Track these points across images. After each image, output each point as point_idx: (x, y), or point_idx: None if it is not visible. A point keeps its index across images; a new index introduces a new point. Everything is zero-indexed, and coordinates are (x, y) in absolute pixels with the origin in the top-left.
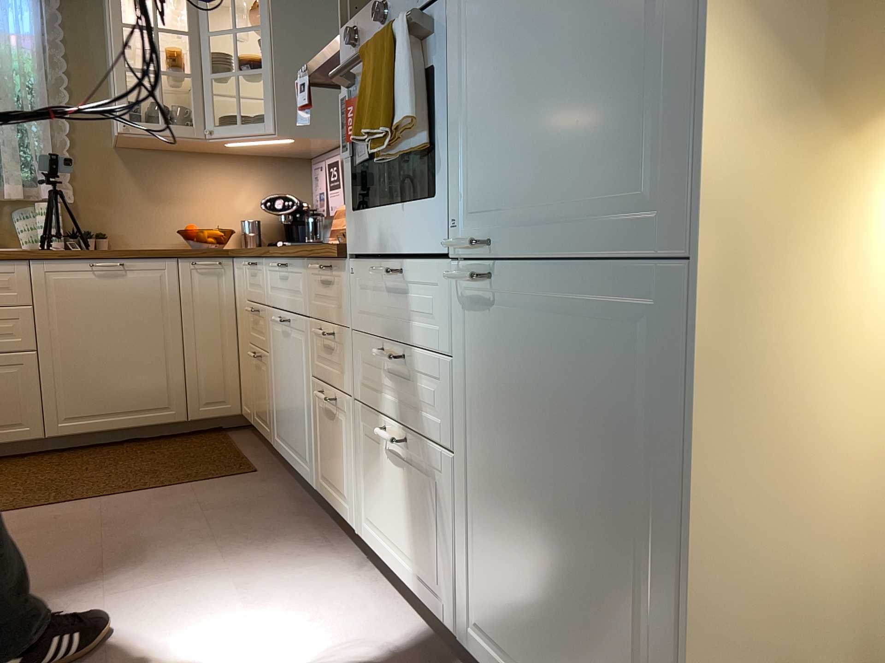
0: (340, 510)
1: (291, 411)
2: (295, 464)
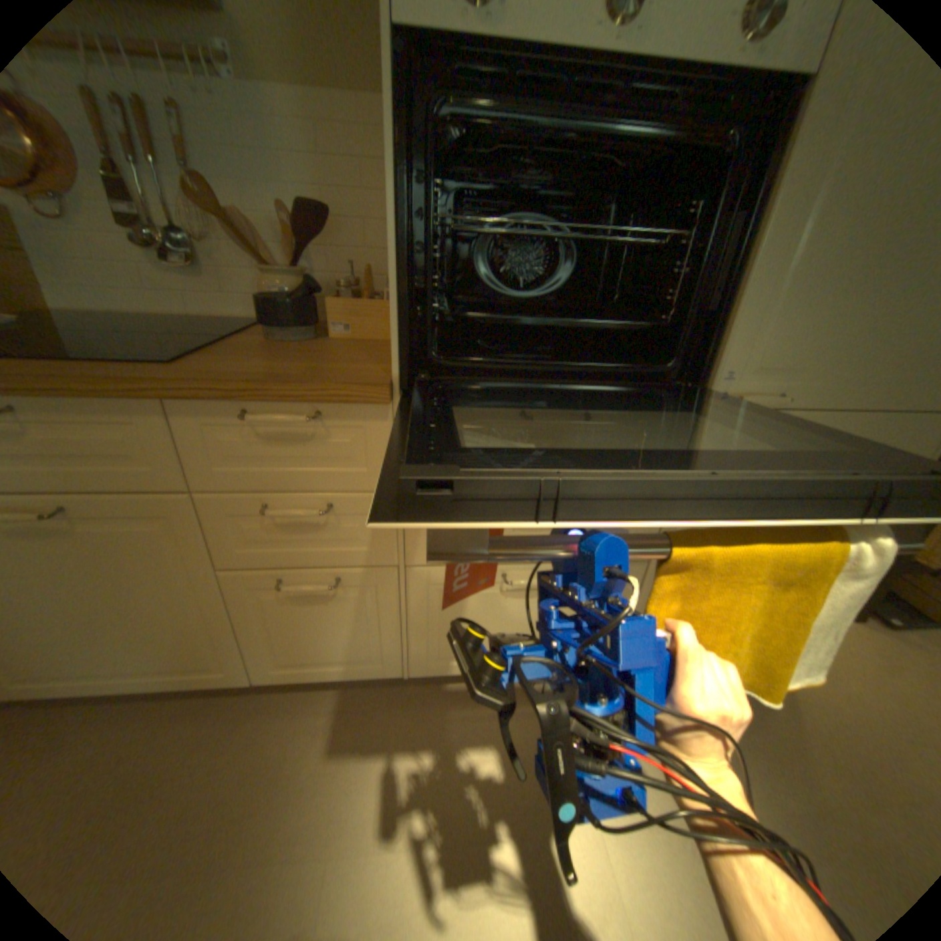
0: (348, 673)
1: (106, 632)
2: (146, 685)
